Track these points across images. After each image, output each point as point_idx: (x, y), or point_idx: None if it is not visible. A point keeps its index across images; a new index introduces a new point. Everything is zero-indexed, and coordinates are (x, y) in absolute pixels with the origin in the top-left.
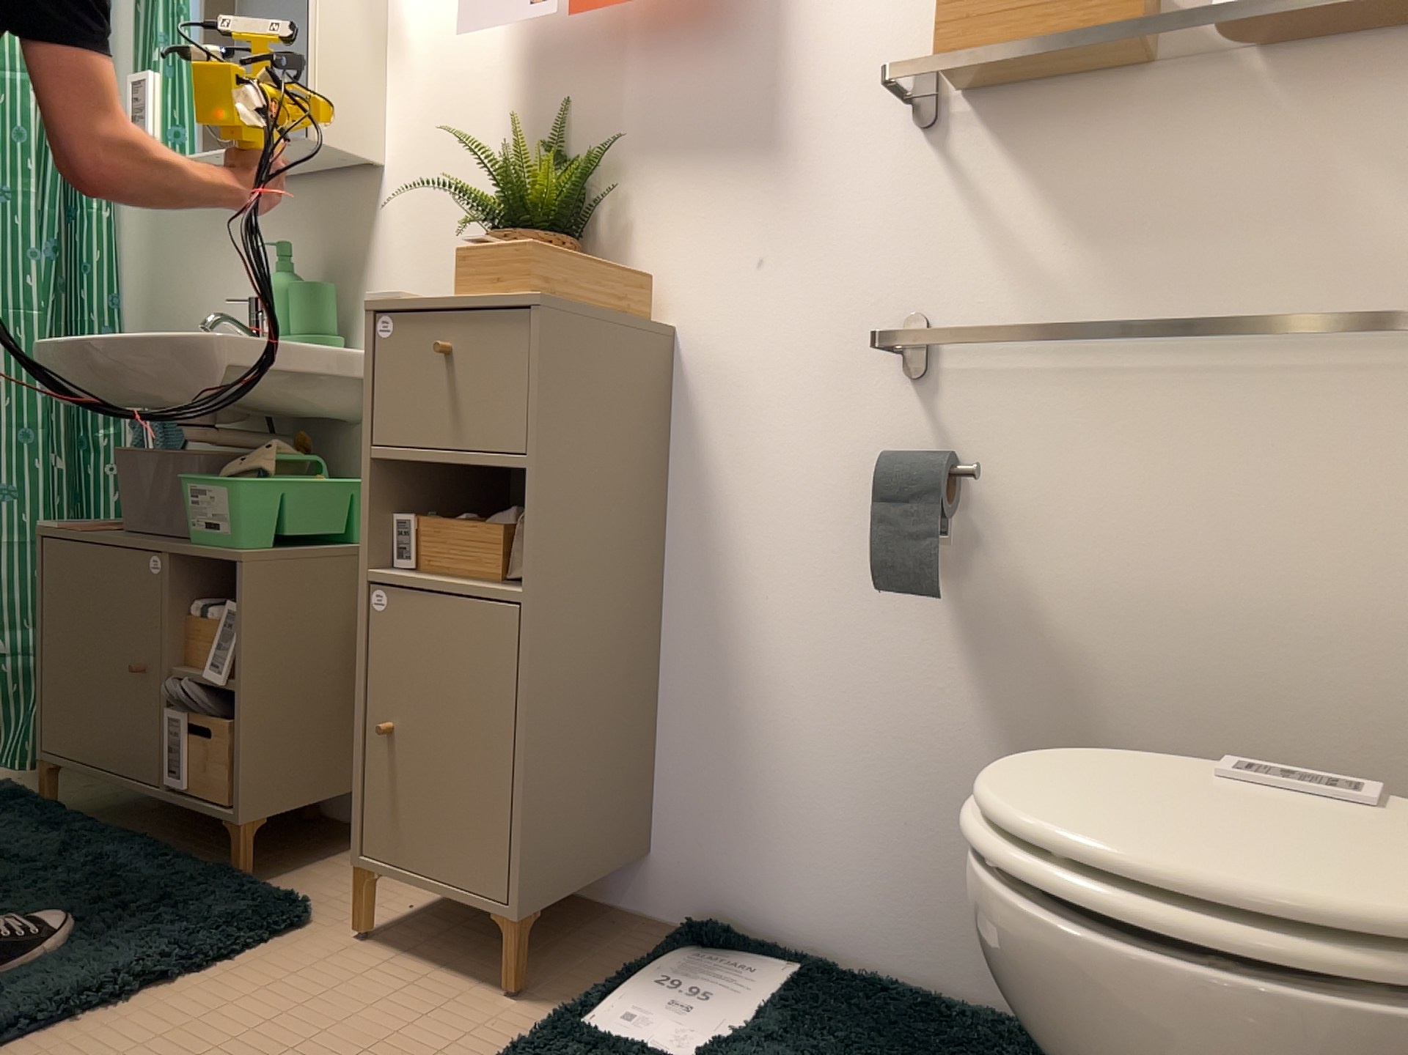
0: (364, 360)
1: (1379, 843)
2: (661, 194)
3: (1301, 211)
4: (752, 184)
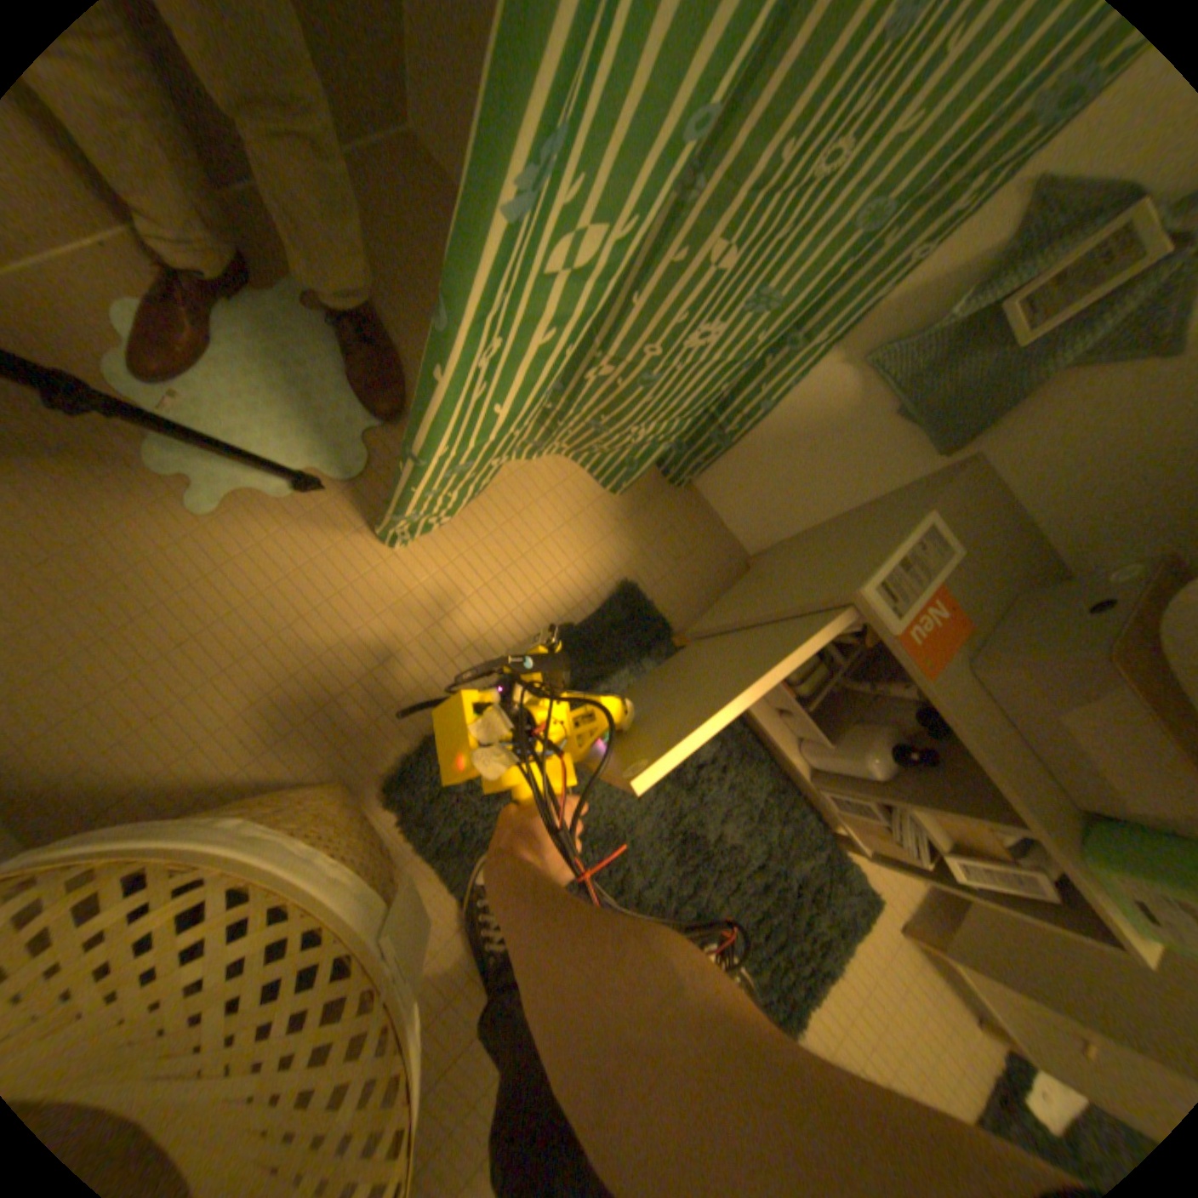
0: None
1: None
2: None
3: None
4: None
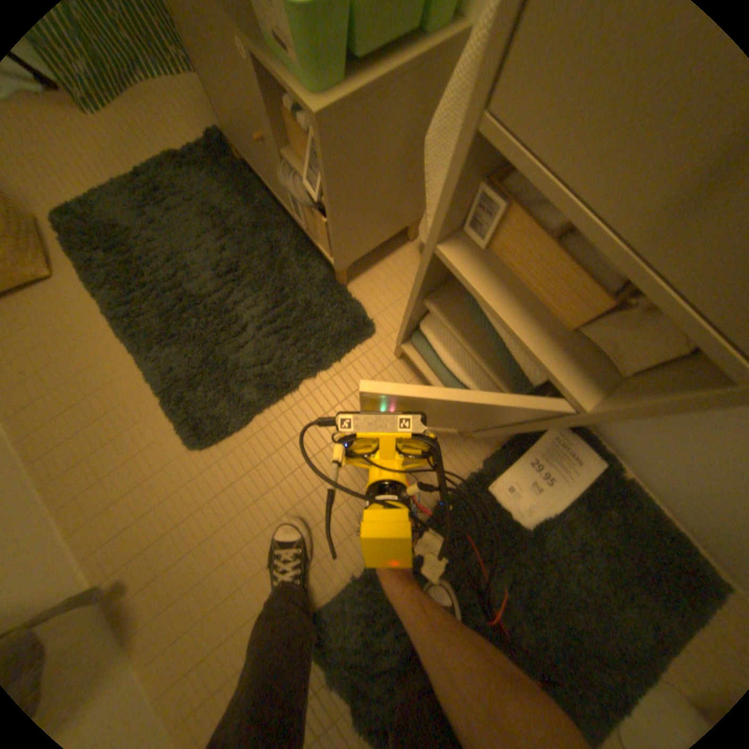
0: None
1: None
2: None
3: None
4: None
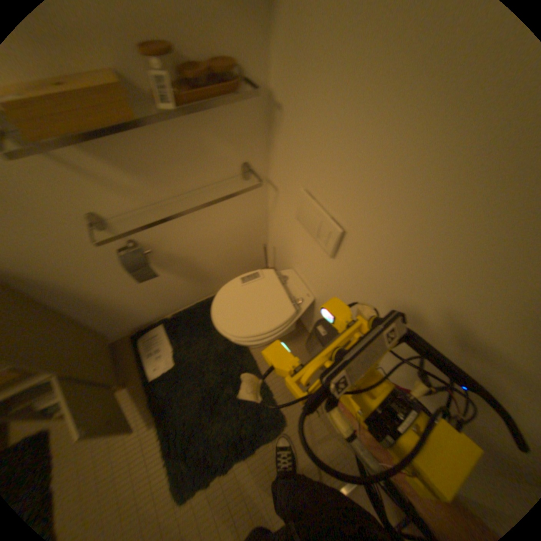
0: None
1: (275, 295)
2: None
3: (200, 150)
4: None
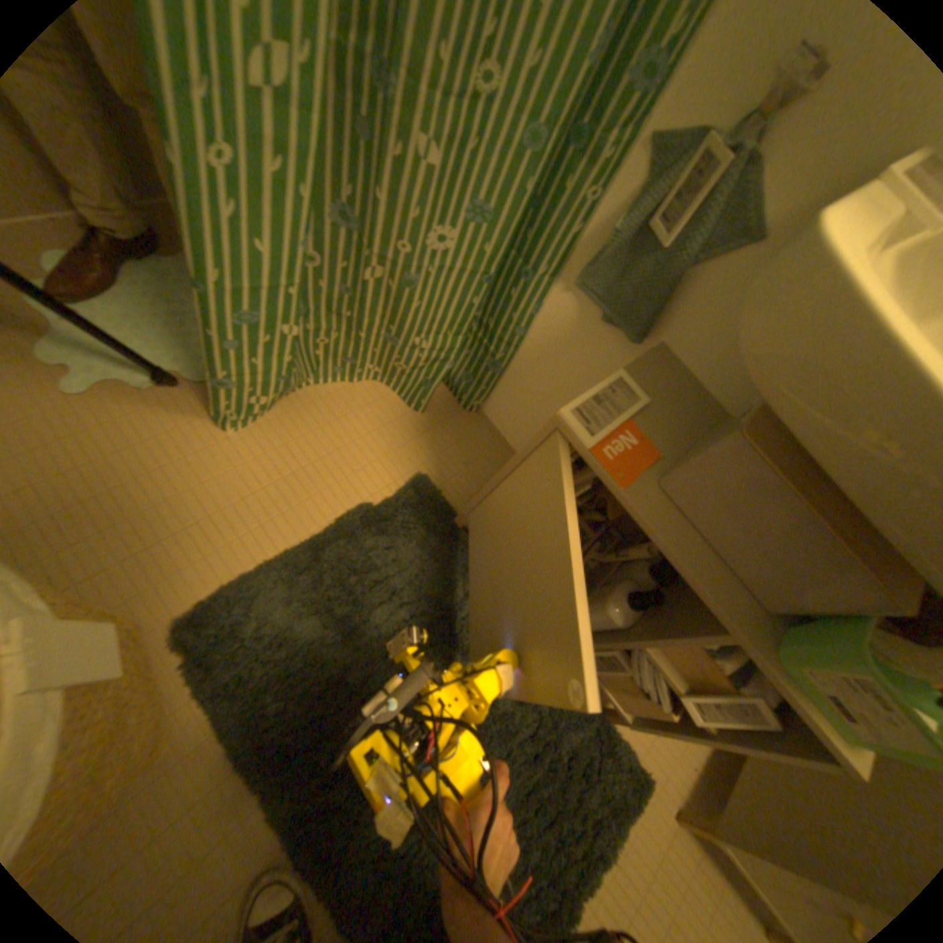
0: None
1: None
2: None
3: None
4: None
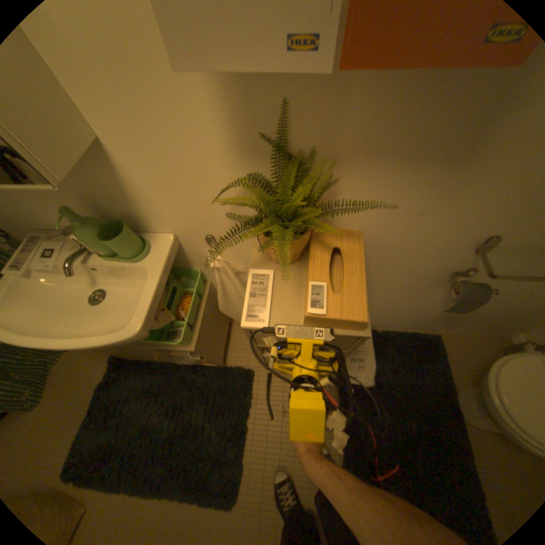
0: (169, 255)
1: None
2: (366, 174)
3: None
4: (440, 174)
